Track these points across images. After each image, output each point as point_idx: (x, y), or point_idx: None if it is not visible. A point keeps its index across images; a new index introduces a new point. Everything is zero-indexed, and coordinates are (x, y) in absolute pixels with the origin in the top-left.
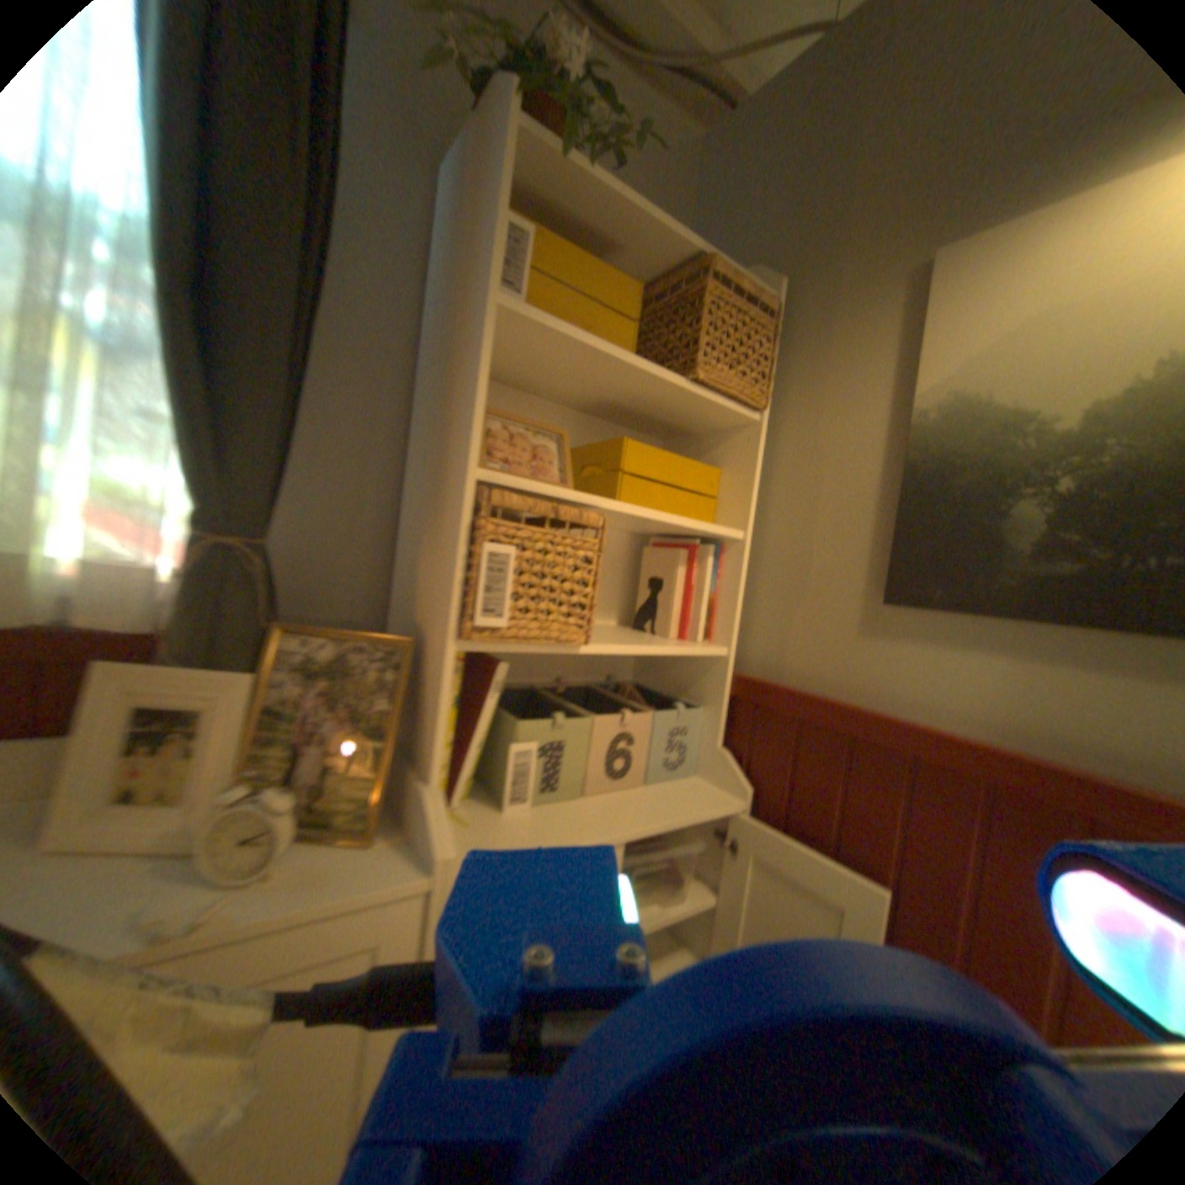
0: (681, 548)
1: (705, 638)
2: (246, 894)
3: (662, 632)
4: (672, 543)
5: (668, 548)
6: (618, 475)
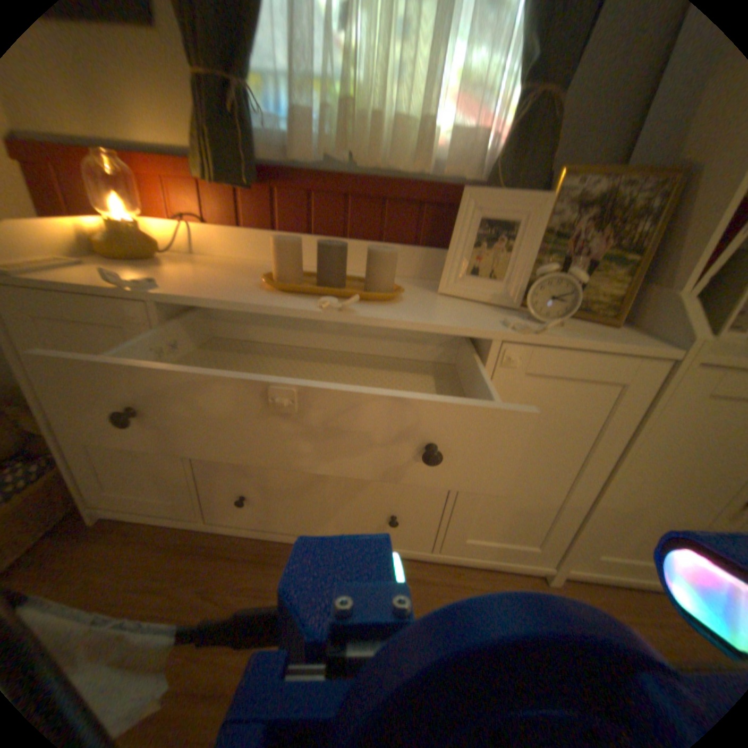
0: None
1: None
2: (556, 328)
3: None
4: None
5: None
6: None
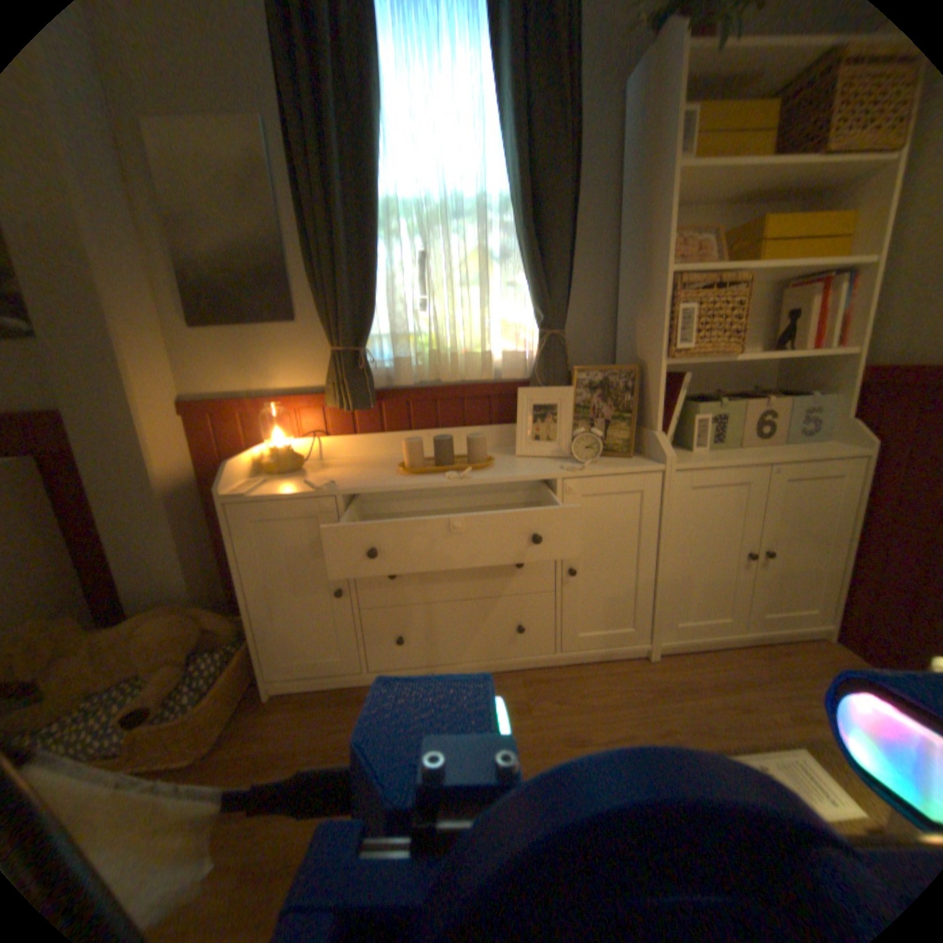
0: (817, 282)
1: (839, 344)
2: (591, 465)
3: (800, 347)
4: (809, 281)
5: (805, 285)
6: (761, 243)
